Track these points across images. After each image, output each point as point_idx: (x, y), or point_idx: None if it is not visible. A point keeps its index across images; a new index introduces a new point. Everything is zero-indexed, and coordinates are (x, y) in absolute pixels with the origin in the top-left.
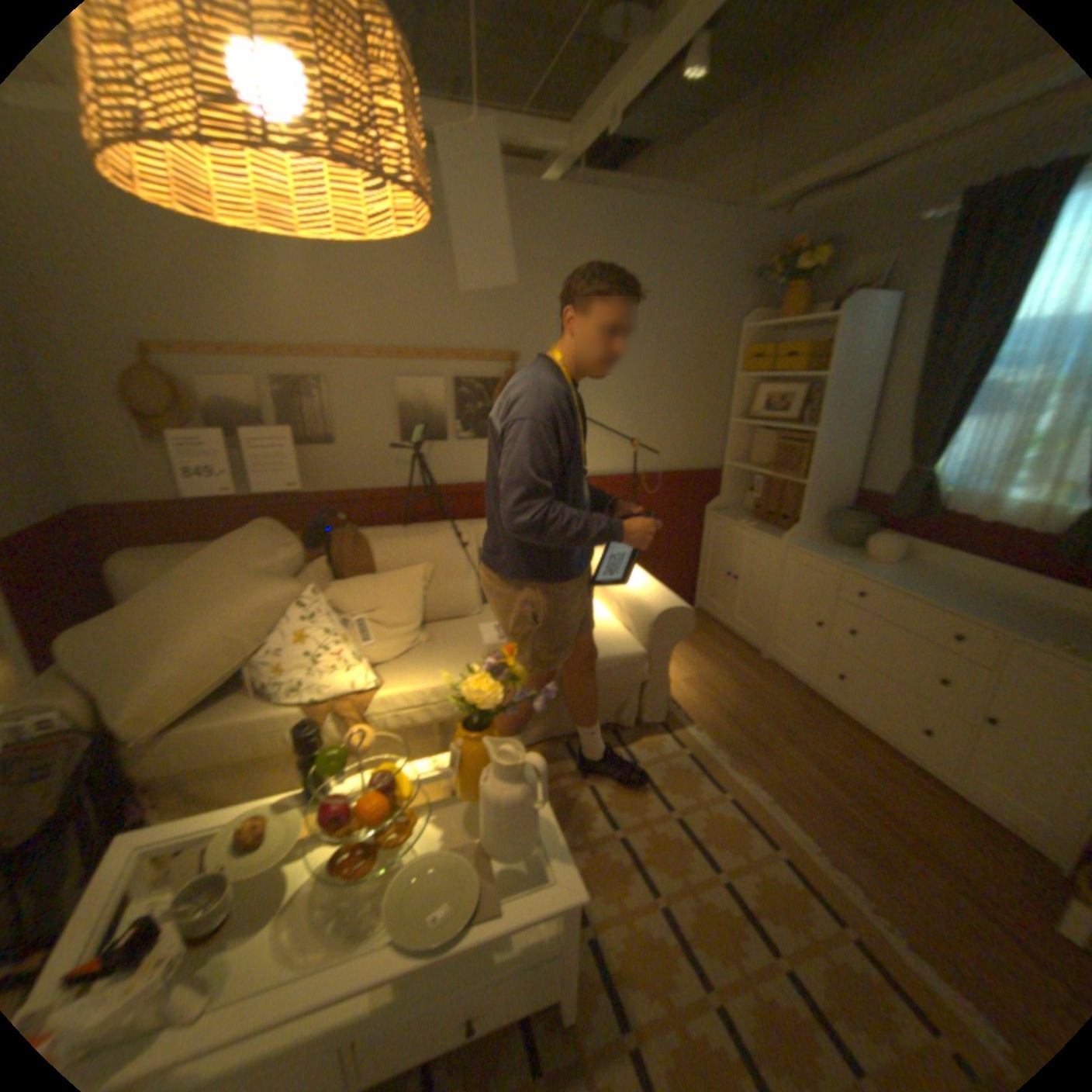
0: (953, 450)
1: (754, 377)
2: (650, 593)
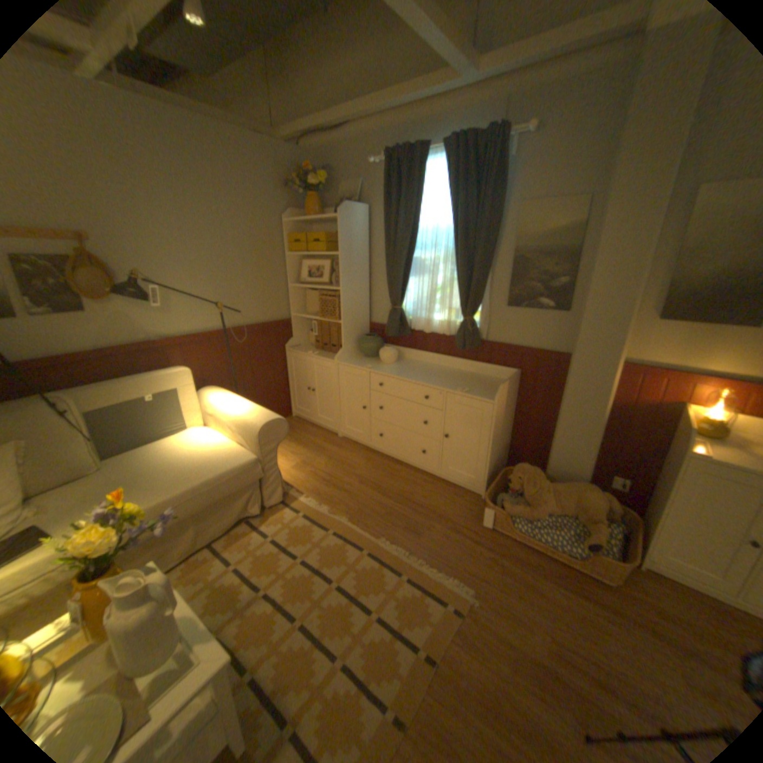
0: (407, 297)
1: (297, 256)
2: (251, 415)
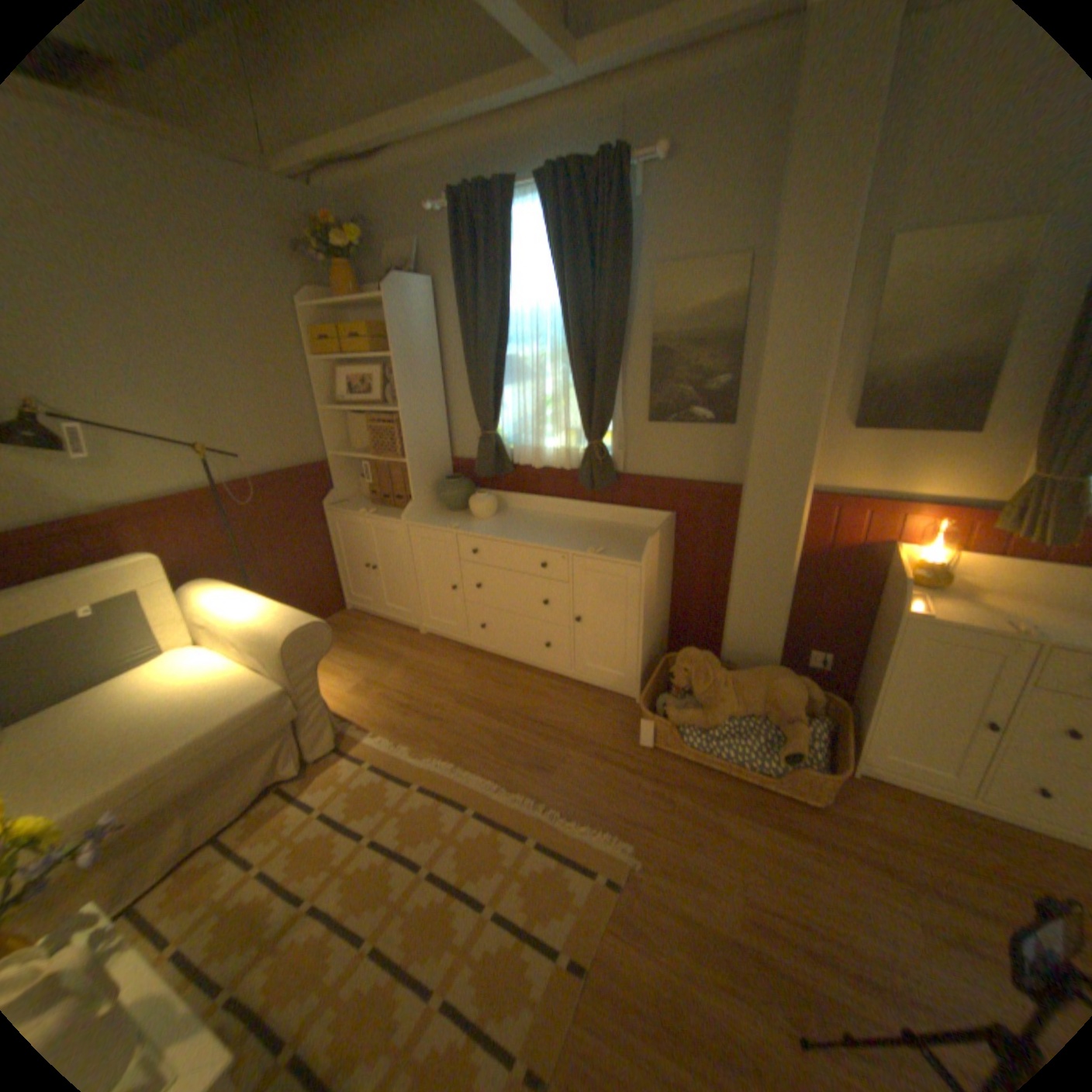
0: (503, 416)
1: (327, 360)
2: (268, 622)
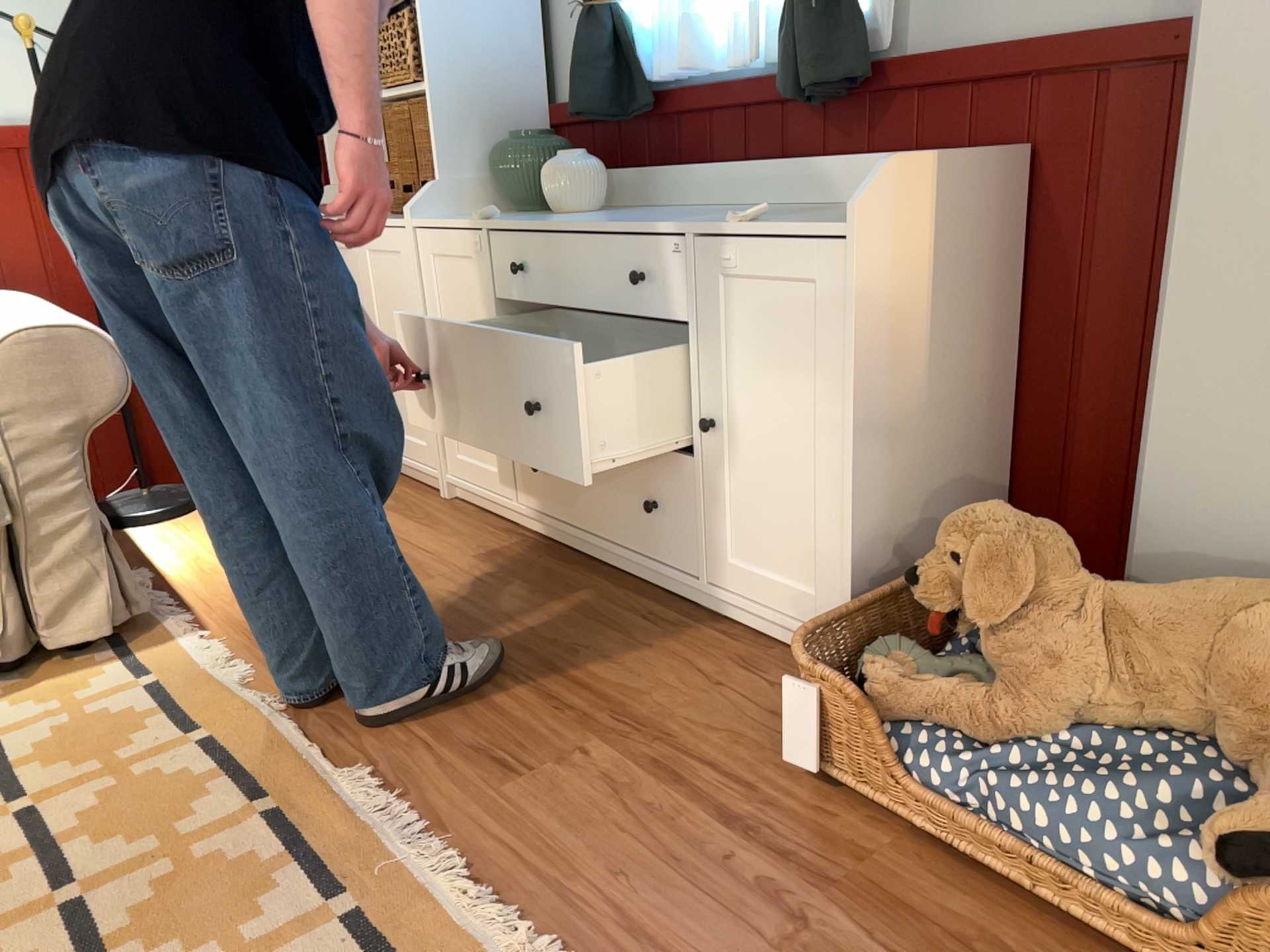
0: None
1: None
2: (12, 322)
